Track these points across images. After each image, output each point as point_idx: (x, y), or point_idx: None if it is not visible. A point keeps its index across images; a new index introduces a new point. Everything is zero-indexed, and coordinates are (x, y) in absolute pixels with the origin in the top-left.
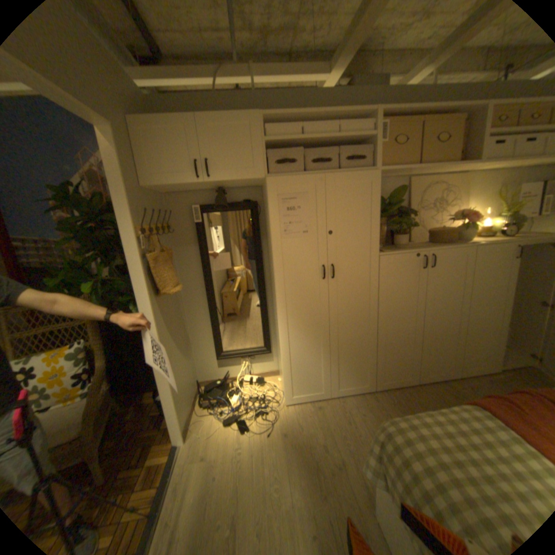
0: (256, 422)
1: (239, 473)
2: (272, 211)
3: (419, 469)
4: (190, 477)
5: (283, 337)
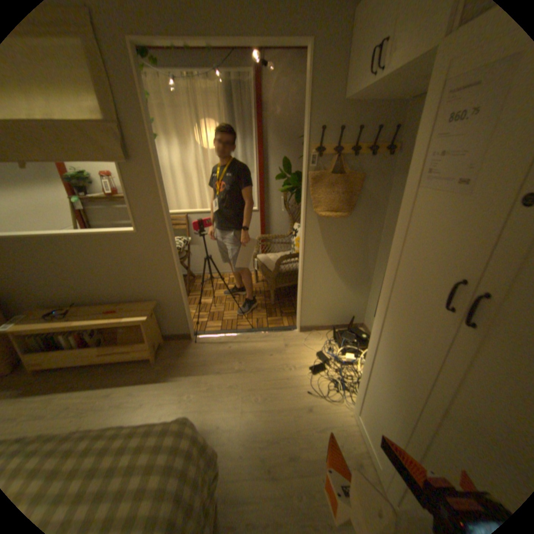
0: (326, 383)
1: (274, 373)
2: (425, 123)
3: (124, 434)
4: (275, 343)
5: (373, 341)
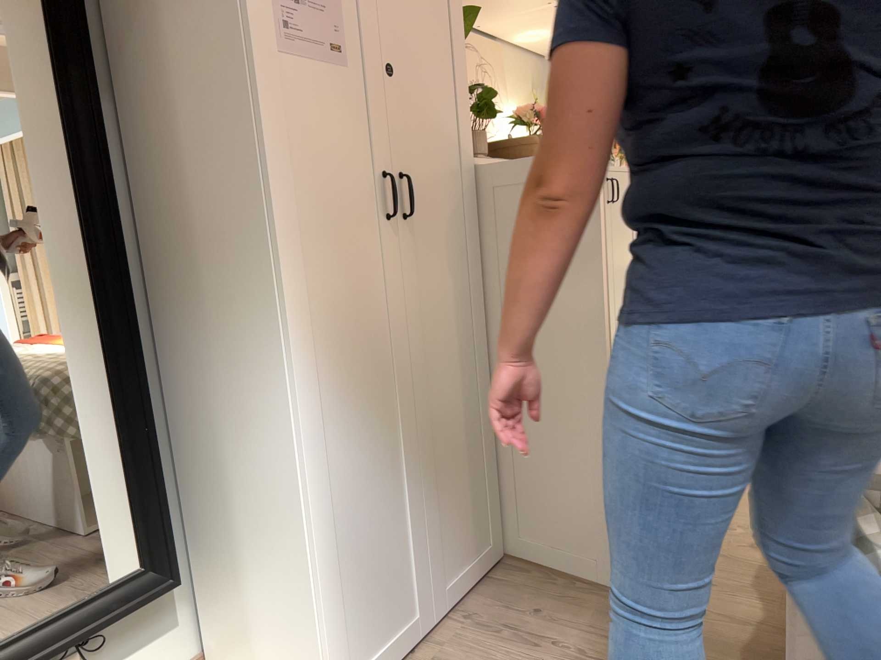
0: None
1: None
2: None
3: None
4: None
5: (299, 443)
